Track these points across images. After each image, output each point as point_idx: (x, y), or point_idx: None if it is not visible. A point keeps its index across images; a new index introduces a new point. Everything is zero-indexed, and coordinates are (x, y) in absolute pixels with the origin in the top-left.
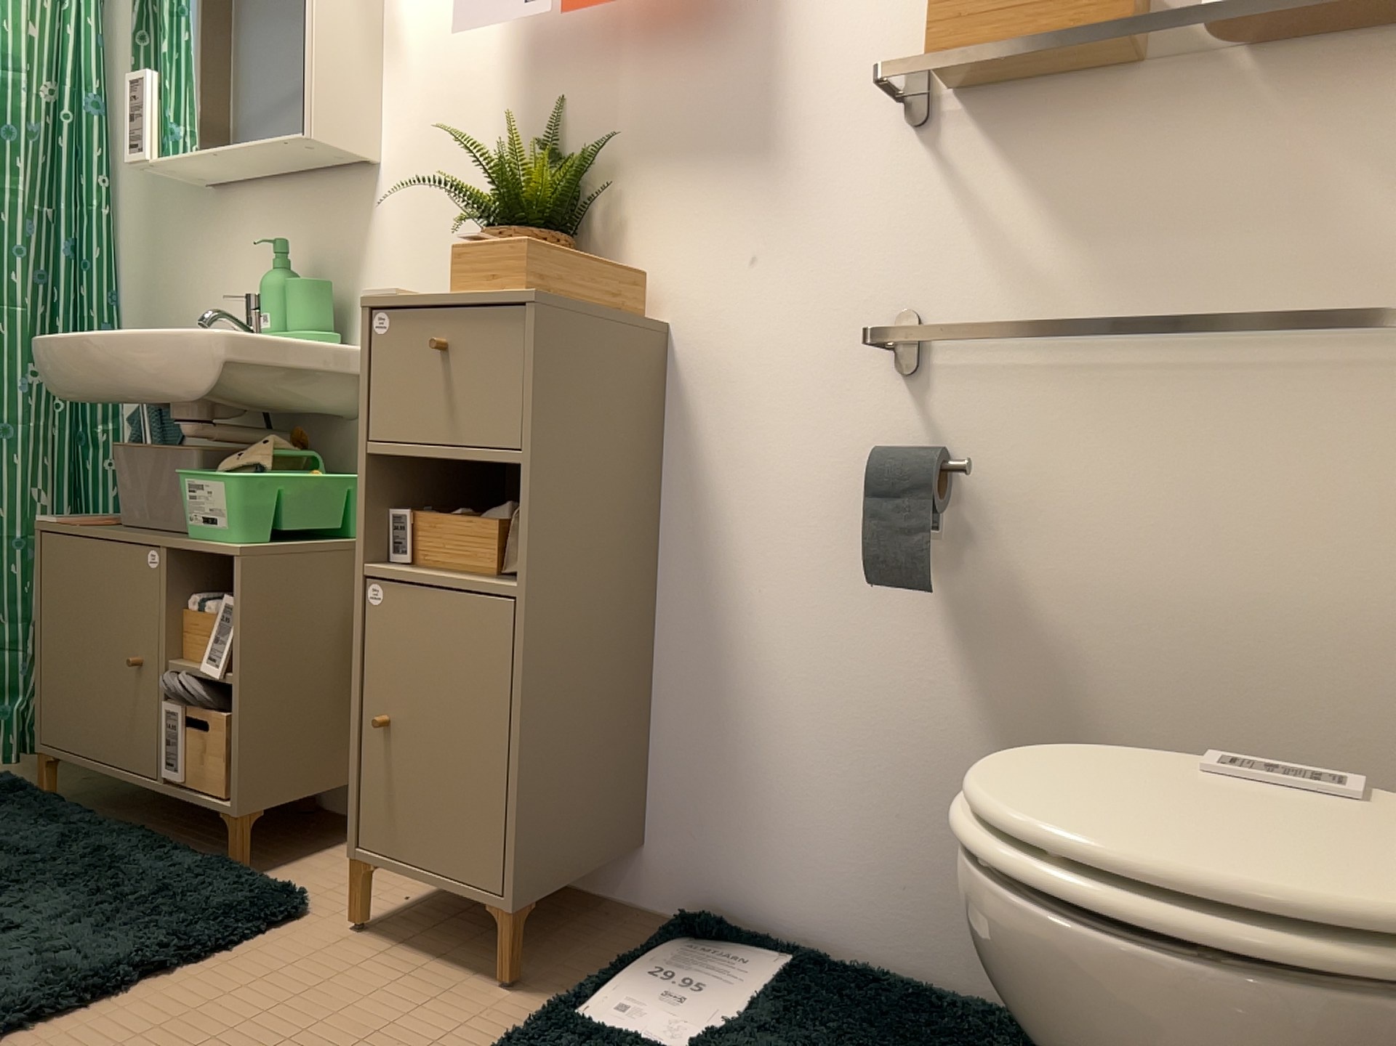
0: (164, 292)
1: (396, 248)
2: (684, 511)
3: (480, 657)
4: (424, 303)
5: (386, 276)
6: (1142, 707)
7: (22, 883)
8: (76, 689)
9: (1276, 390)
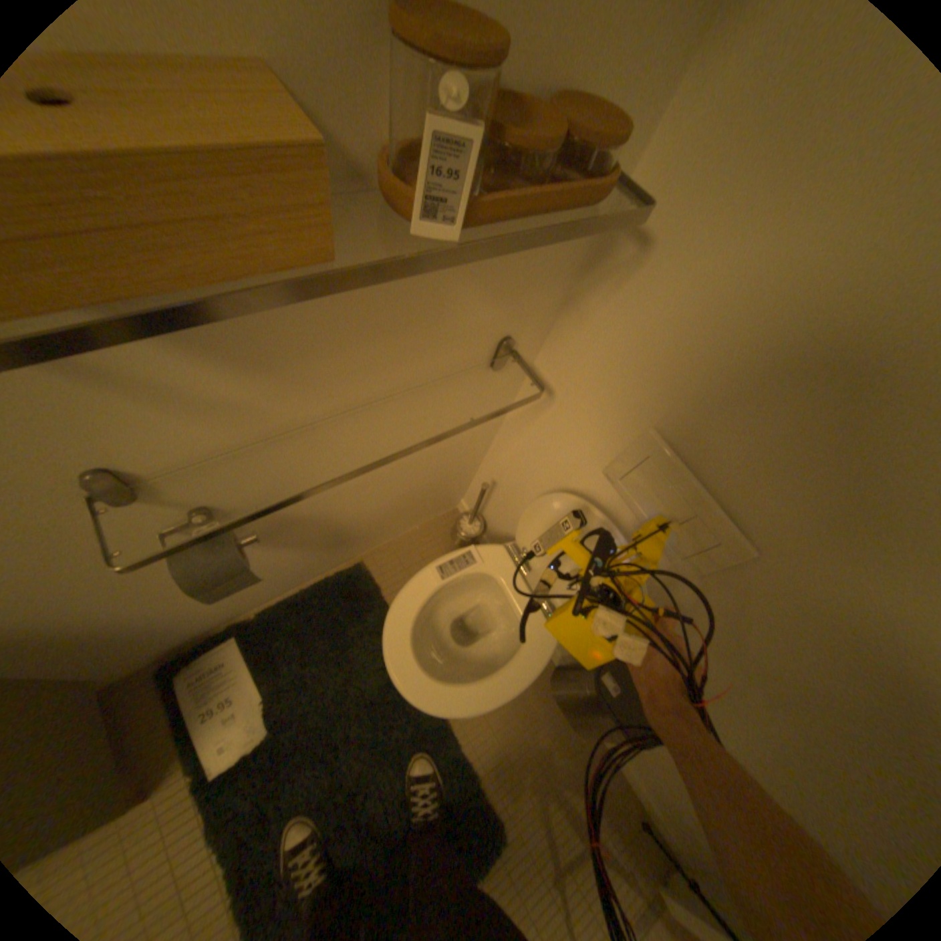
0: None
1: None
2: None
3: None
4: None
5: None
6: (360, 508)
7: None
8: None
9: (418, 400)
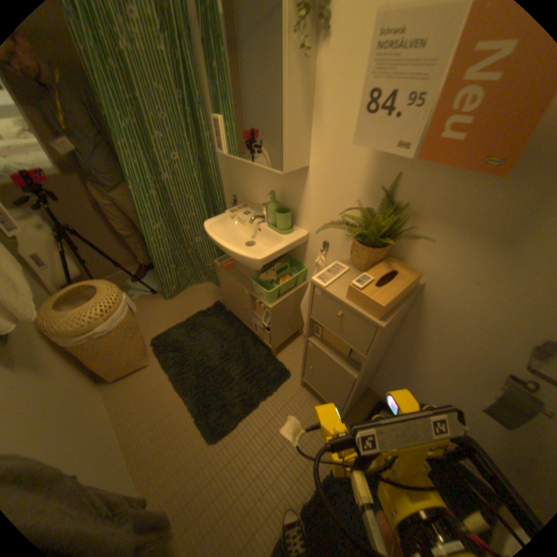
0: (229, 175)
1: (311, 199)
2: (410, 333)
3: (340, 380)
4: (333, 296)
5: (306, 207)
6: None
7: (228, 363)
8: (228, 300)
9: None
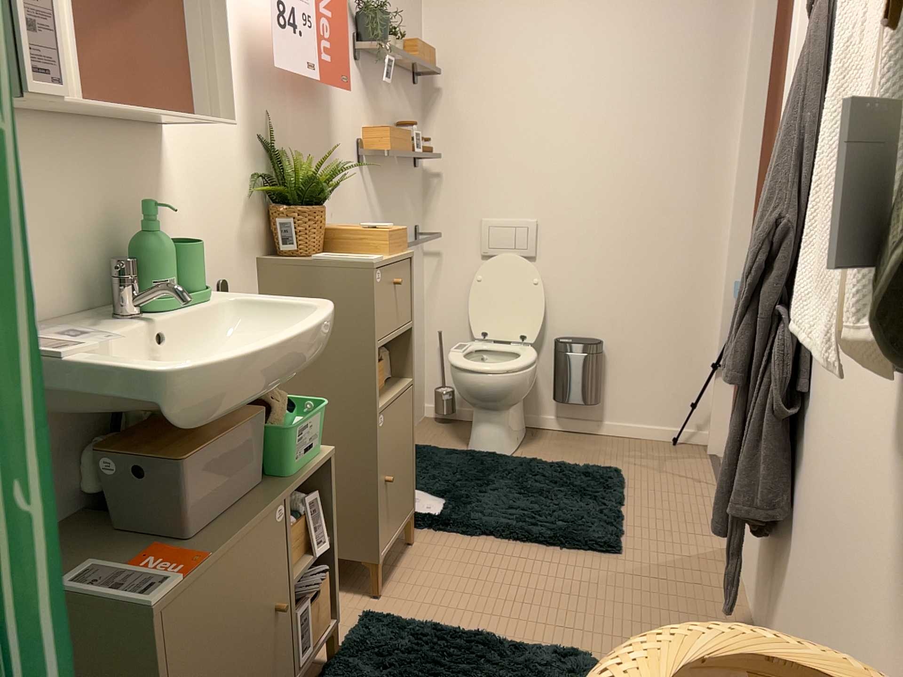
0: None
1: (182, 201)
2: None
3: (407, 421)
4: (390, 260)
5: (176, 225)
6: None
7: None
8: None
9: None
